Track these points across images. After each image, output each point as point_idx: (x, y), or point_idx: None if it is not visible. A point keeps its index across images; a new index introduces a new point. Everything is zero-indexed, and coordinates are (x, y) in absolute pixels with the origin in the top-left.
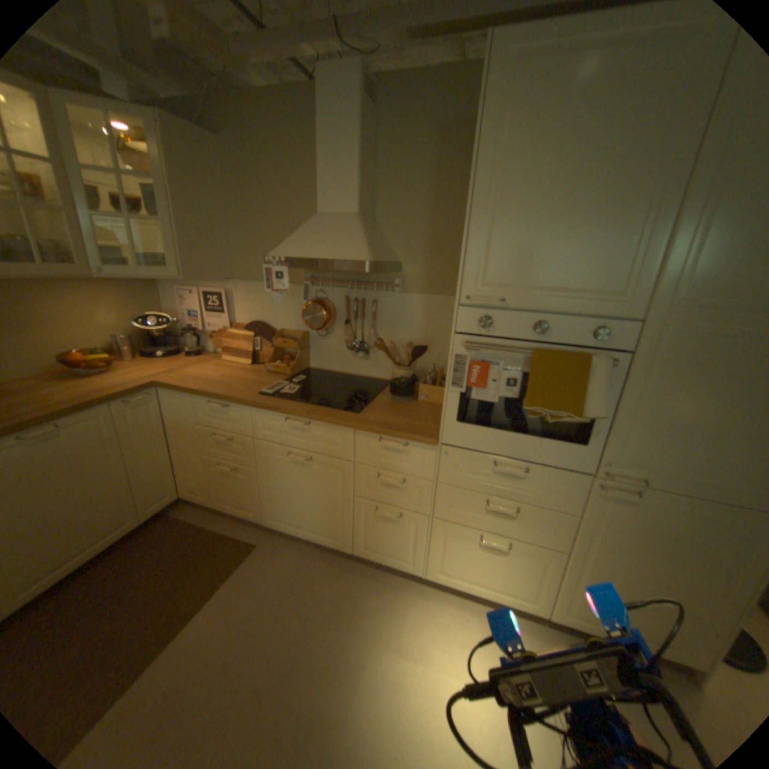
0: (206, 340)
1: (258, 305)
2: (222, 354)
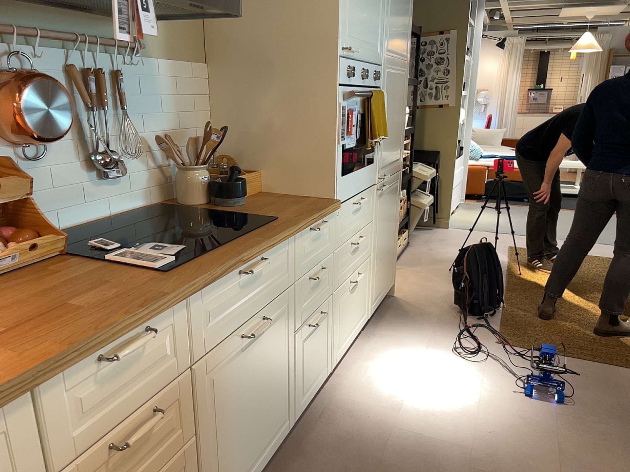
0: None
1: None
2: None
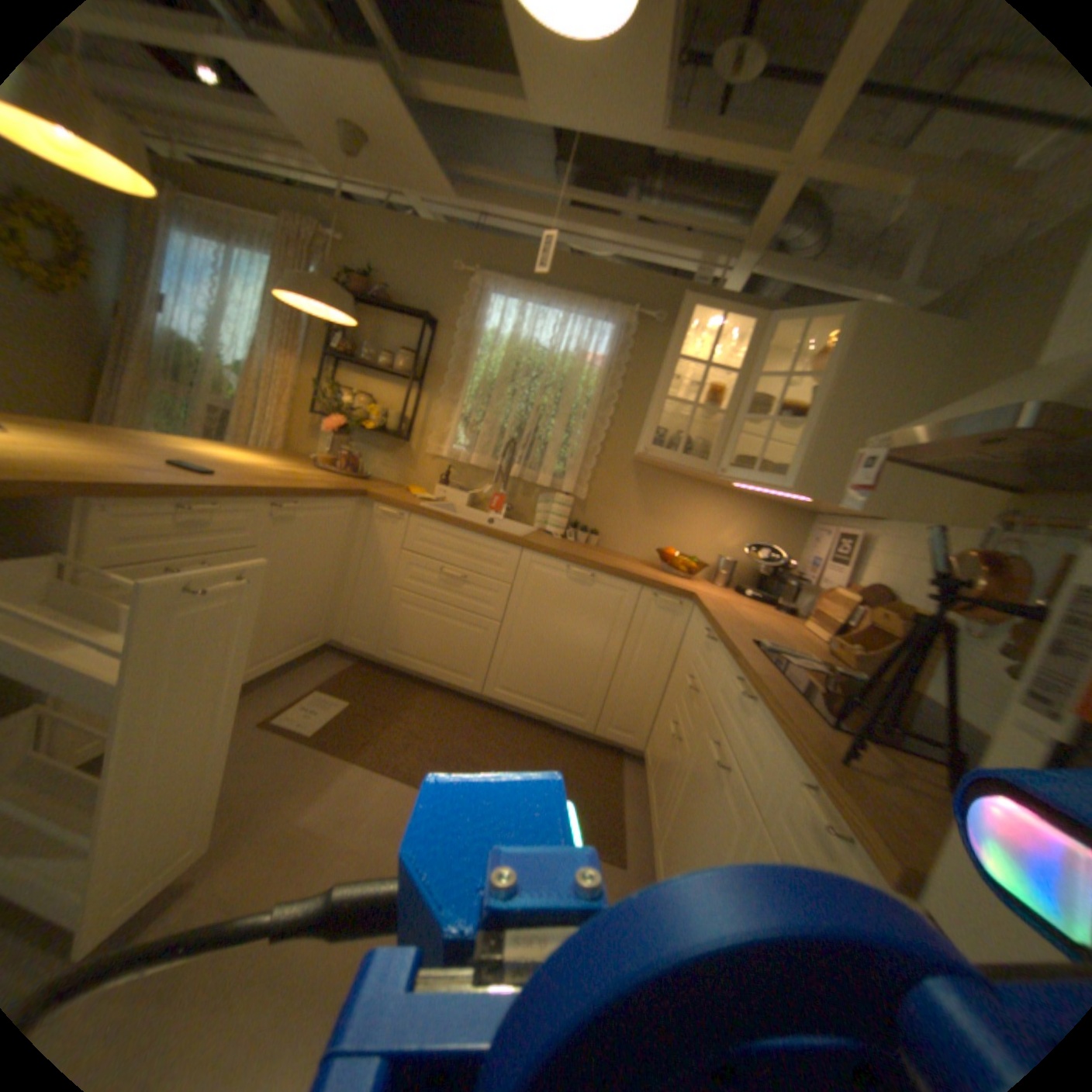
0: (816, 606)
1: (900, 562)
2: (809, 620)
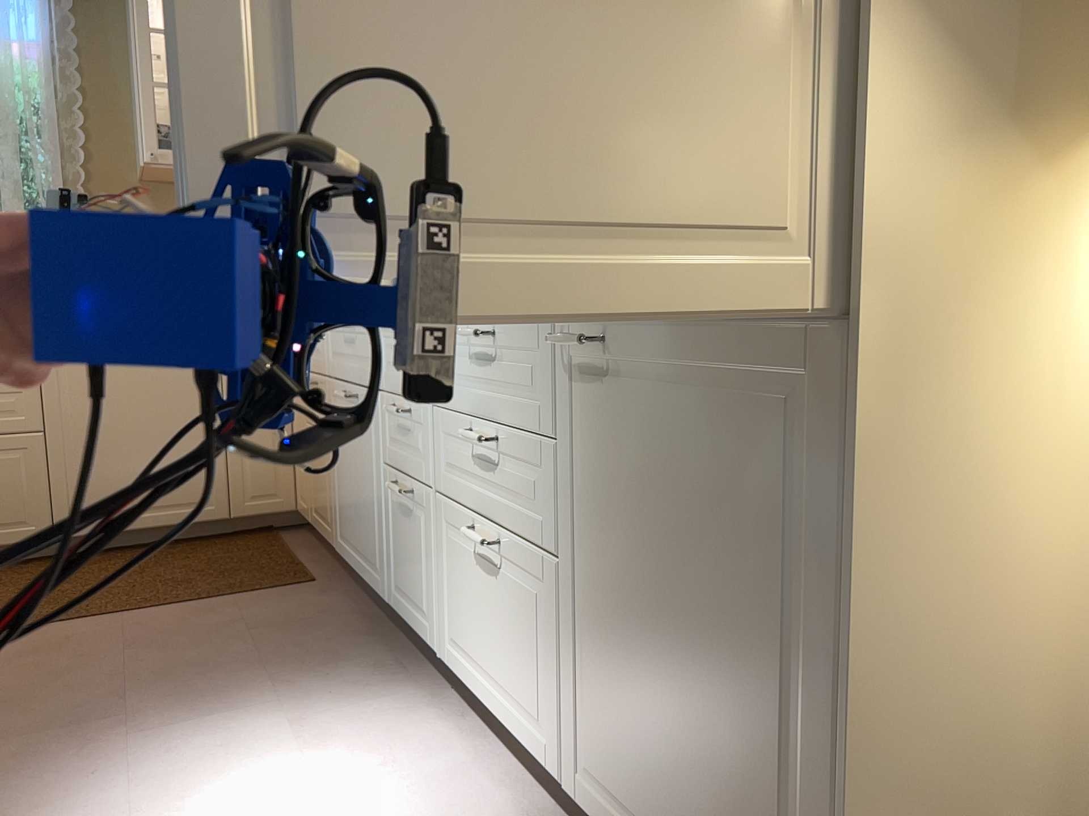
0: None
1: None
2: None
